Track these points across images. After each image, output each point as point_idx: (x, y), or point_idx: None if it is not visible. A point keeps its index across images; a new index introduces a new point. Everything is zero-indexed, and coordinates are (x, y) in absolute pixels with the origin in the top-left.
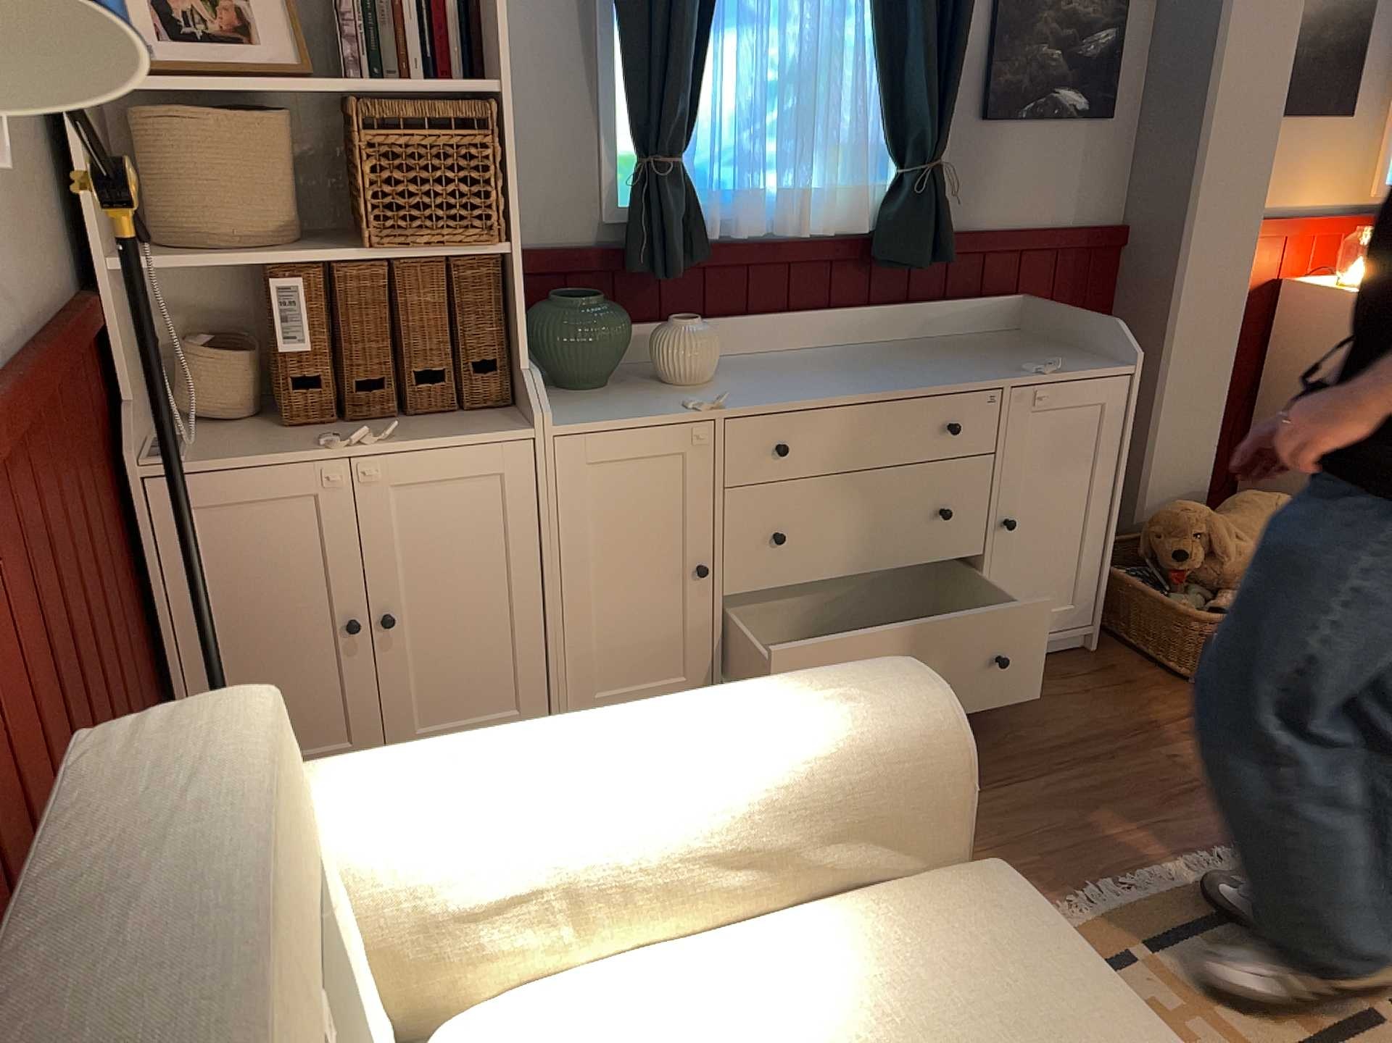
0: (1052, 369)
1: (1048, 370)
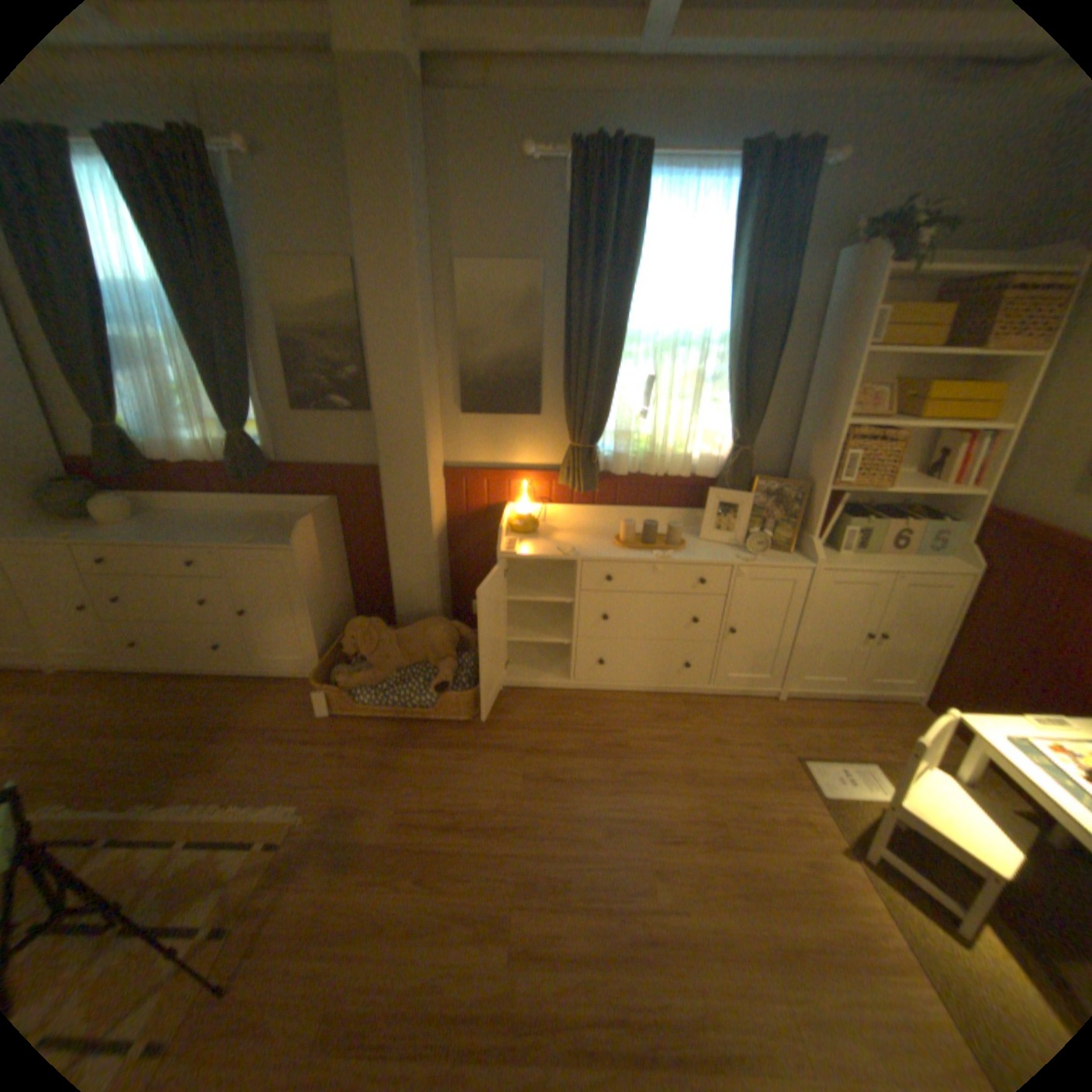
0: (239, 542)
1: (243, 542)
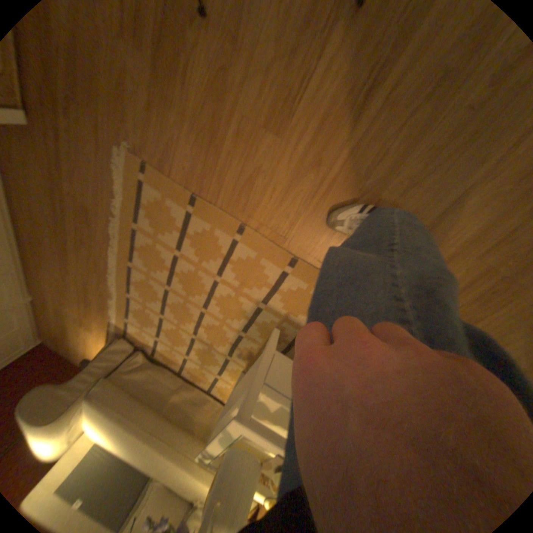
0: None
1: None
